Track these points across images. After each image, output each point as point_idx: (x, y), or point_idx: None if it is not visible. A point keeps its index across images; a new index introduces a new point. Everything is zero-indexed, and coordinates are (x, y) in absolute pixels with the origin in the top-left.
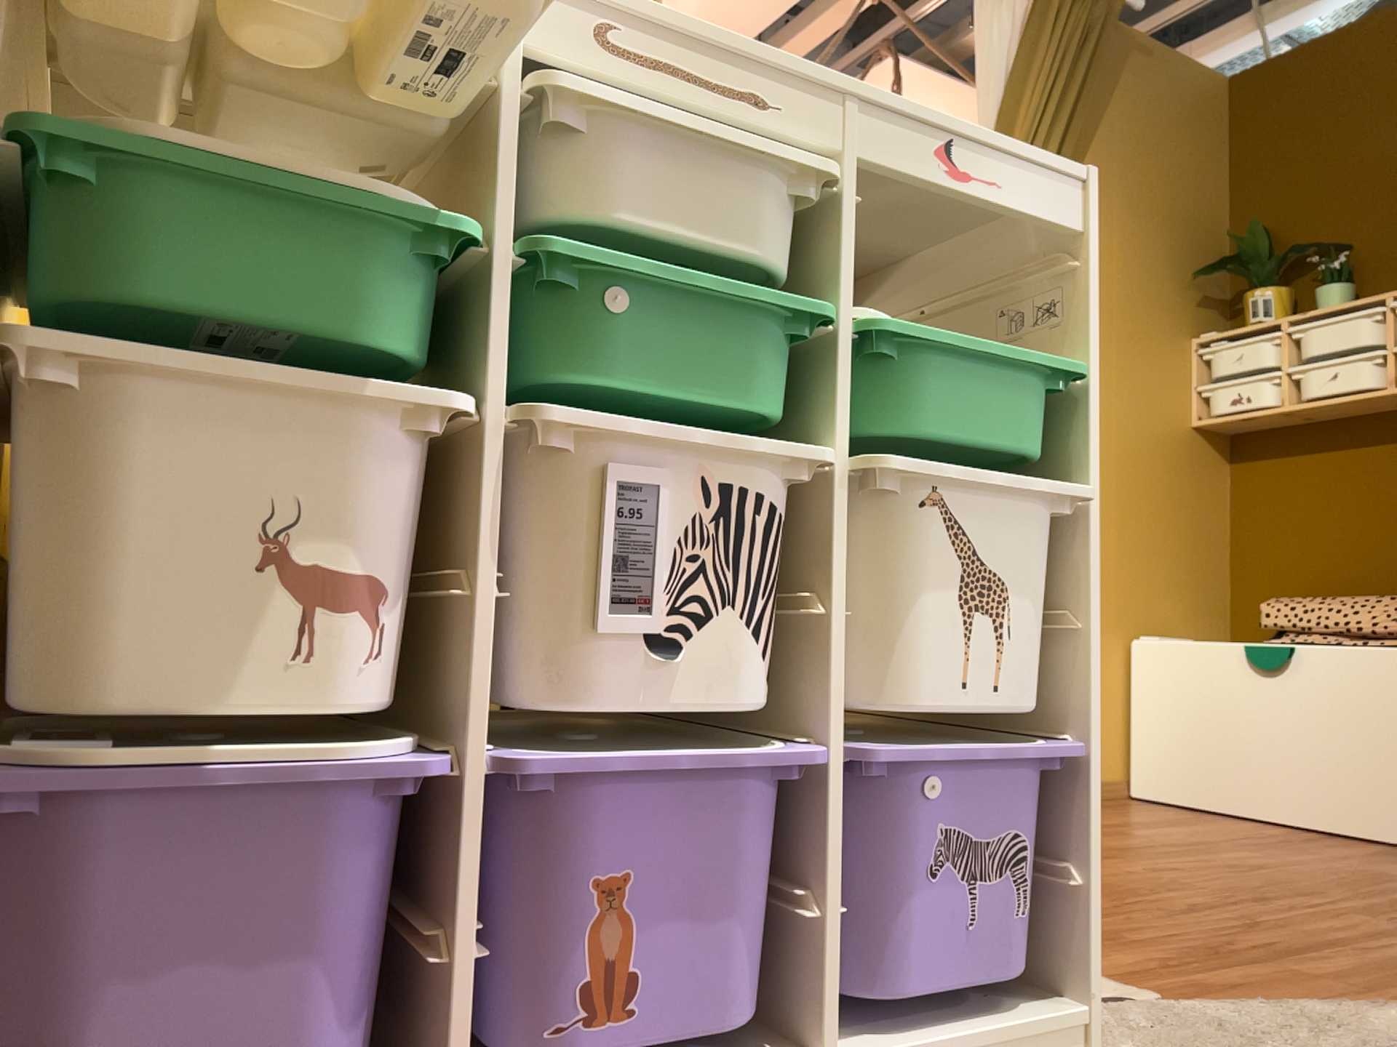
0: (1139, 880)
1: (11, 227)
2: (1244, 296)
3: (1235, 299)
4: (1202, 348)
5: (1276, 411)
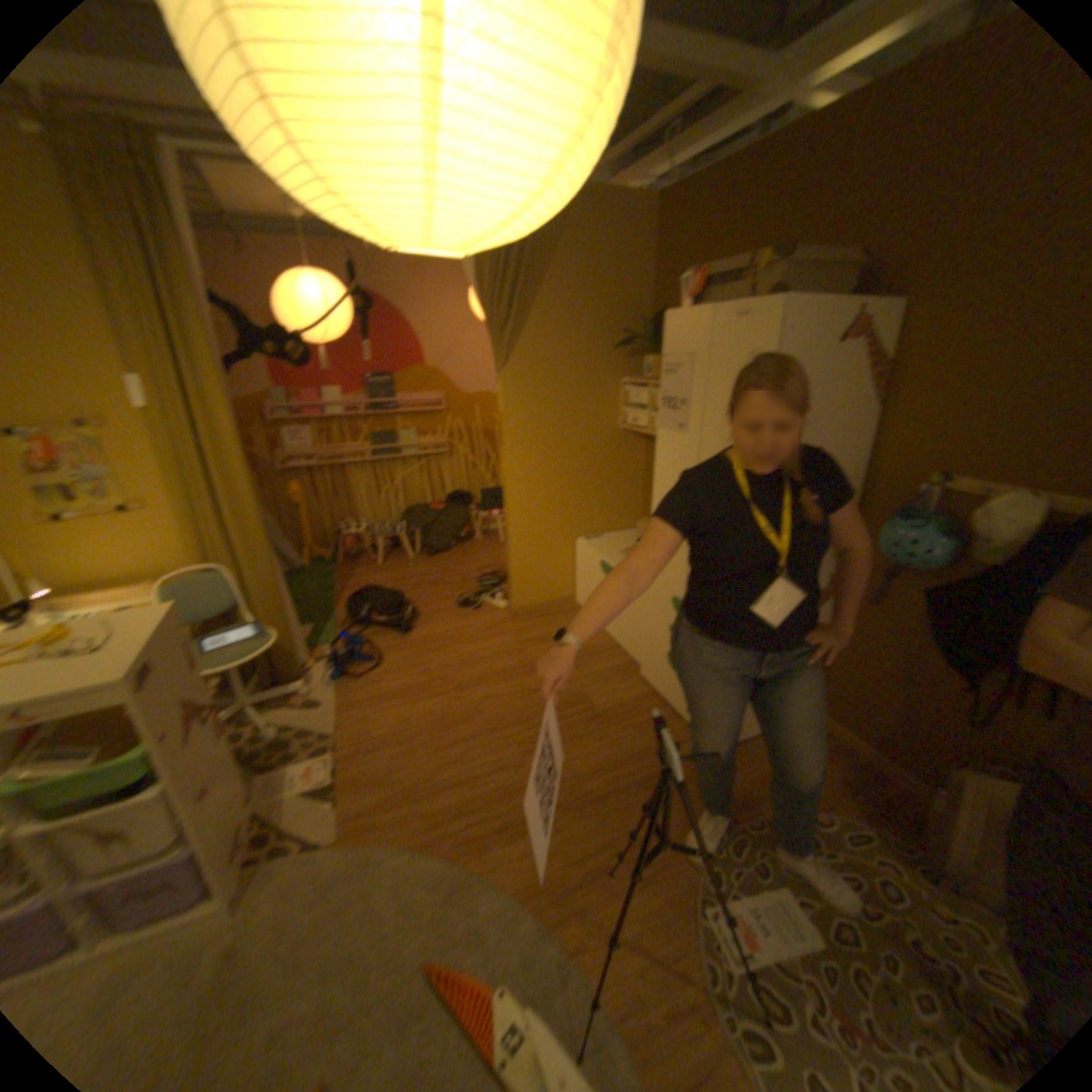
0: (460, 720)
1: None
2: (646, 359)
3: (644, 359)
4: (626, 388)
5: (647, 434)
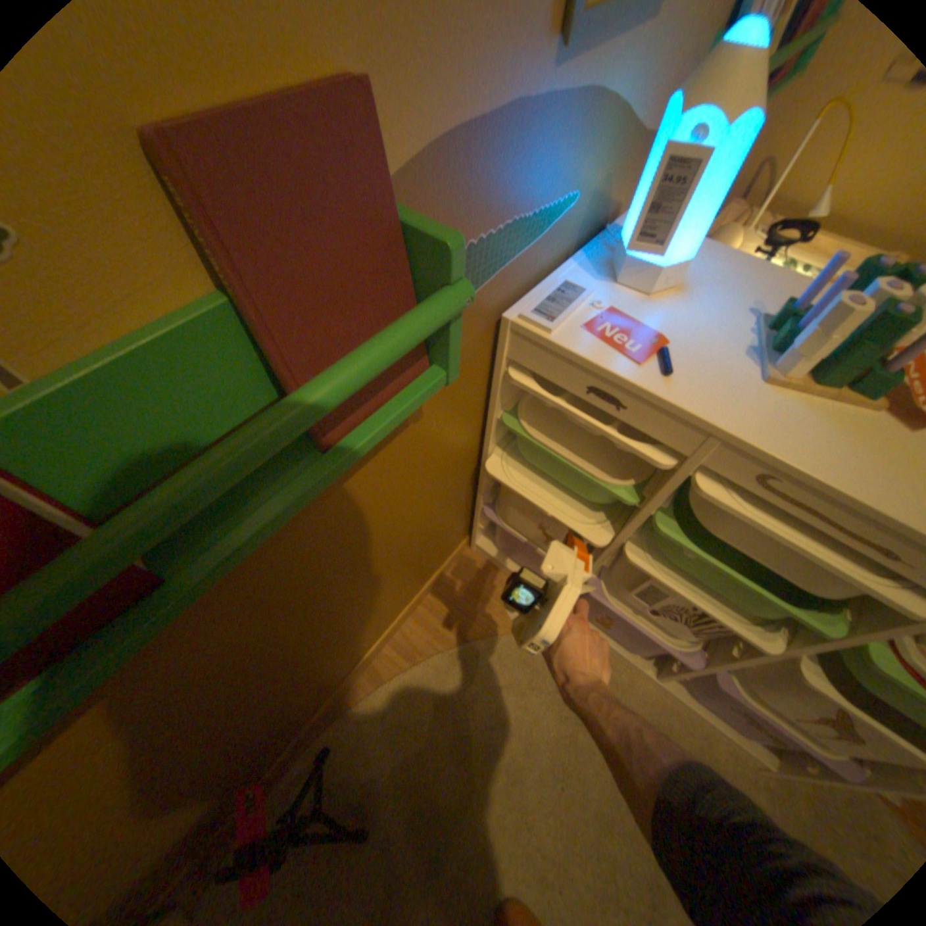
0: None
1: (498, 428)
2: None
3: None
4: None
5: None
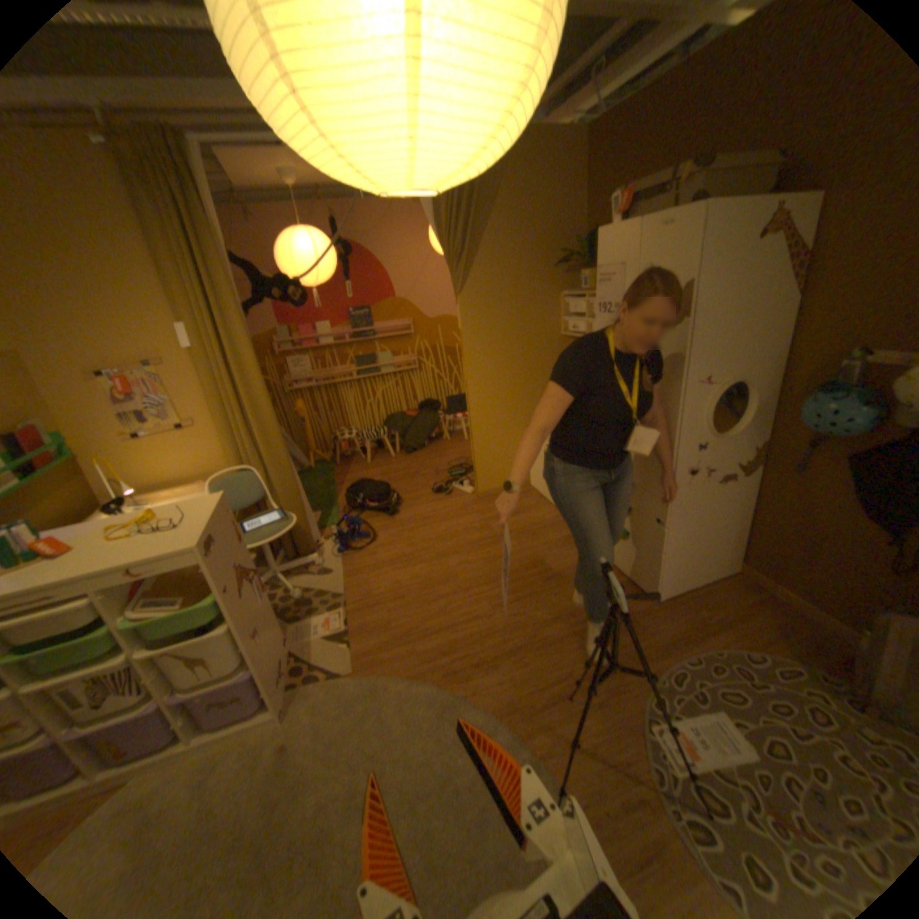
0: (441, 580)
1: None
2: (583, 272)
3: (581, 273)
4: (566, 299)
5: None
